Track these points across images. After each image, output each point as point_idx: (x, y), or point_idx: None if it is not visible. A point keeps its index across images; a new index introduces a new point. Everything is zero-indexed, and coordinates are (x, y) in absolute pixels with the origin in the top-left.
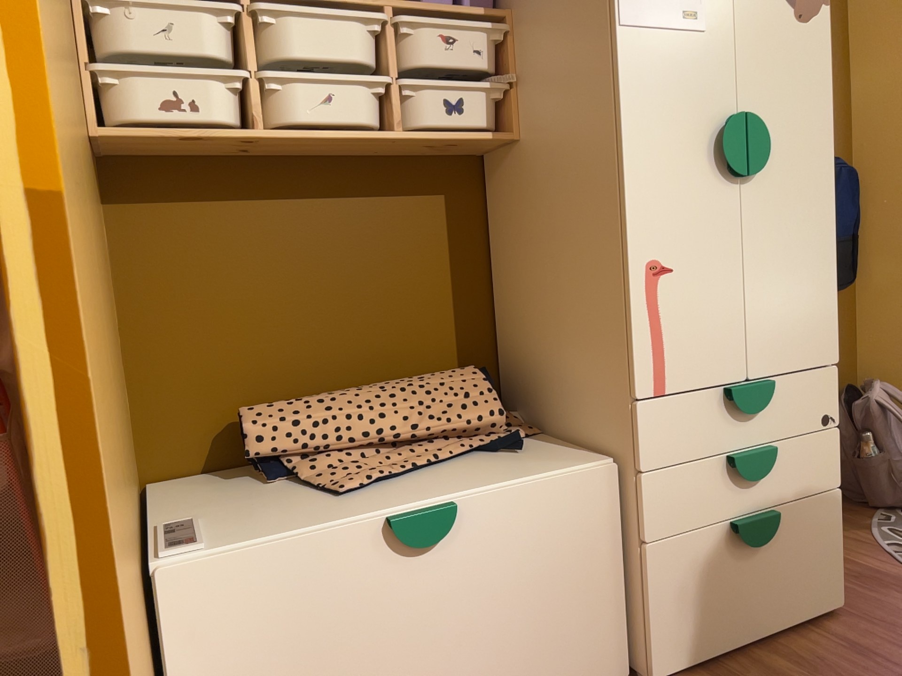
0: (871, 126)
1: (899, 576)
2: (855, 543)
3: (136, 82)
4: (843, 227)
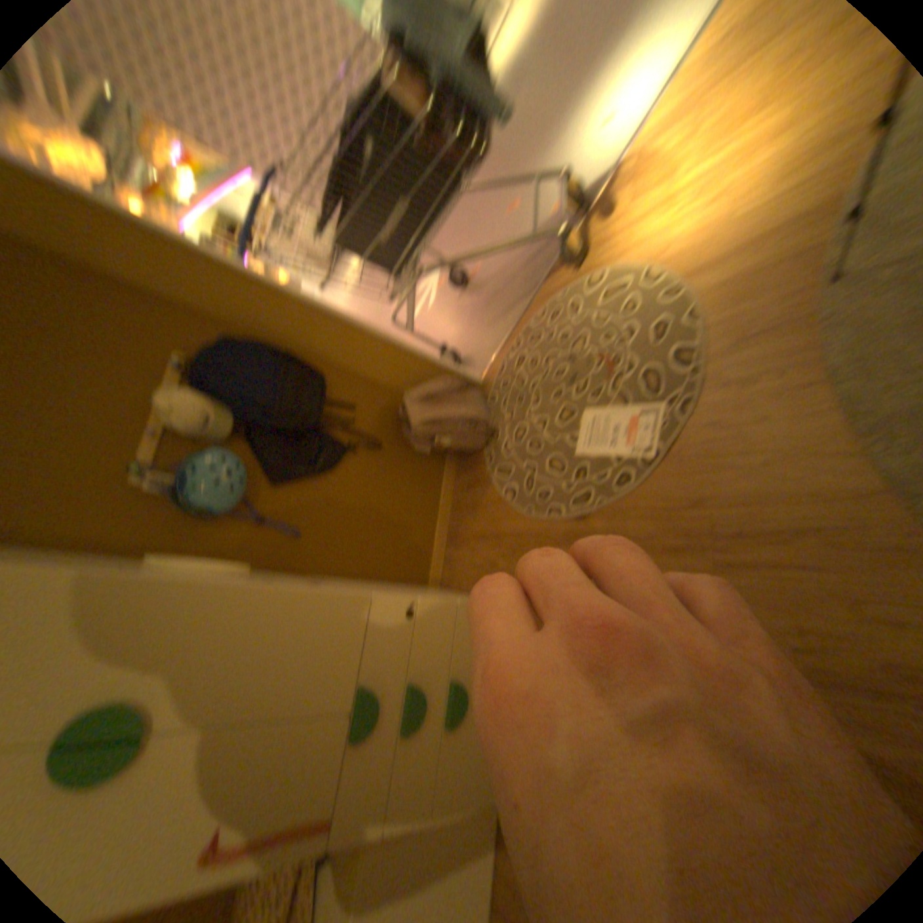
0: (186, 281)
1: (527, 531)
2: (497, 510)
3: None
4: (276, 371)
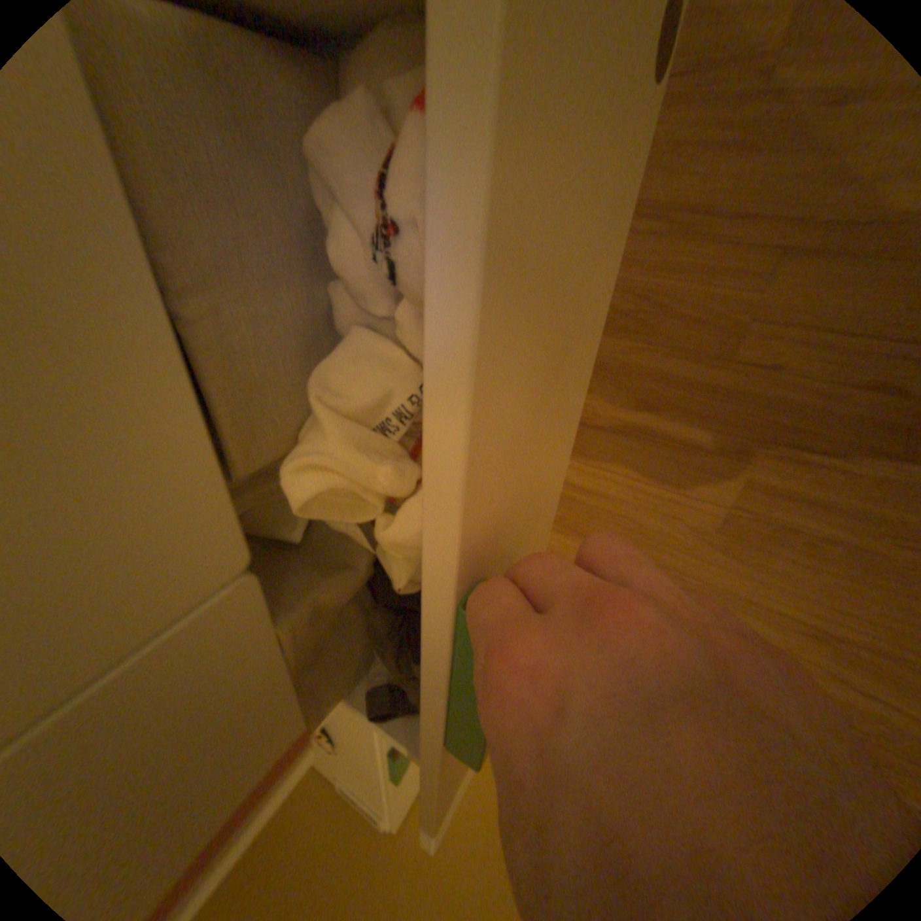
0: None
1: None
2: None
3: None
4: None
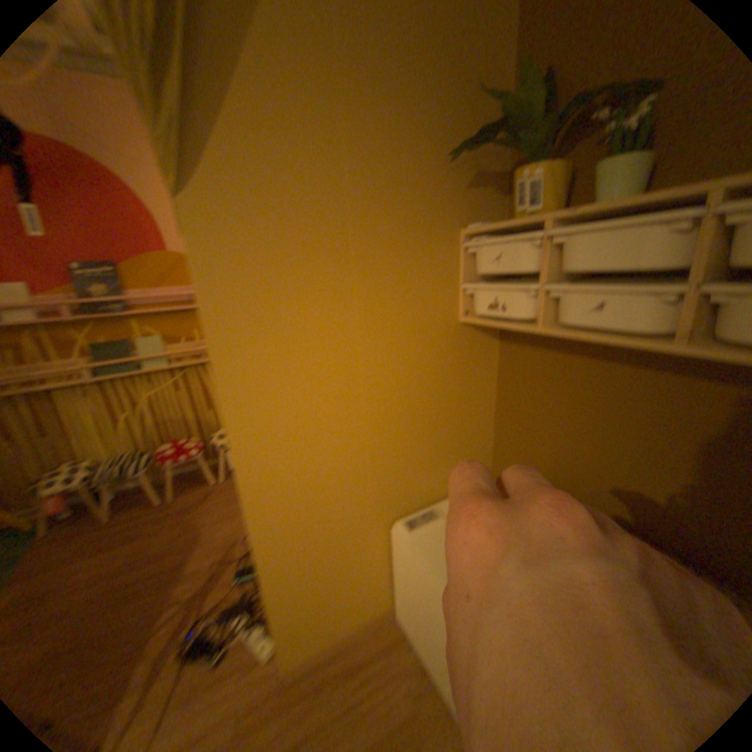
0: None
1: None
2: None
3: (481, 288)
4: None
